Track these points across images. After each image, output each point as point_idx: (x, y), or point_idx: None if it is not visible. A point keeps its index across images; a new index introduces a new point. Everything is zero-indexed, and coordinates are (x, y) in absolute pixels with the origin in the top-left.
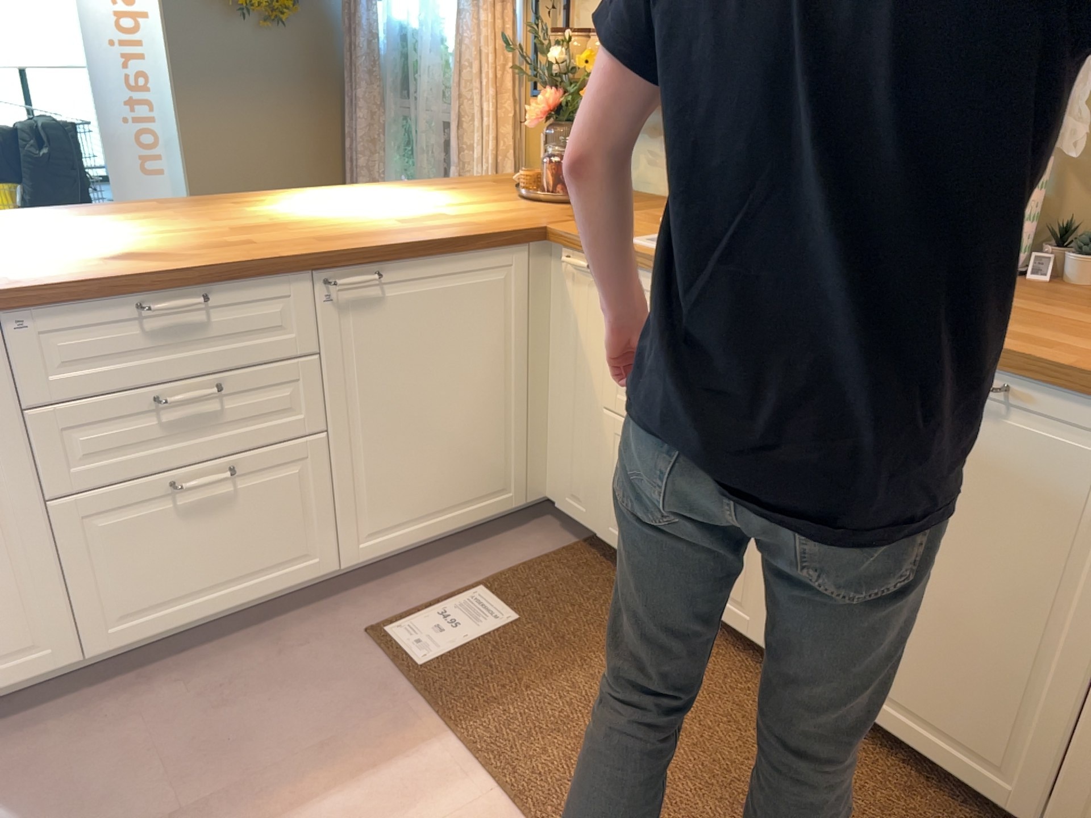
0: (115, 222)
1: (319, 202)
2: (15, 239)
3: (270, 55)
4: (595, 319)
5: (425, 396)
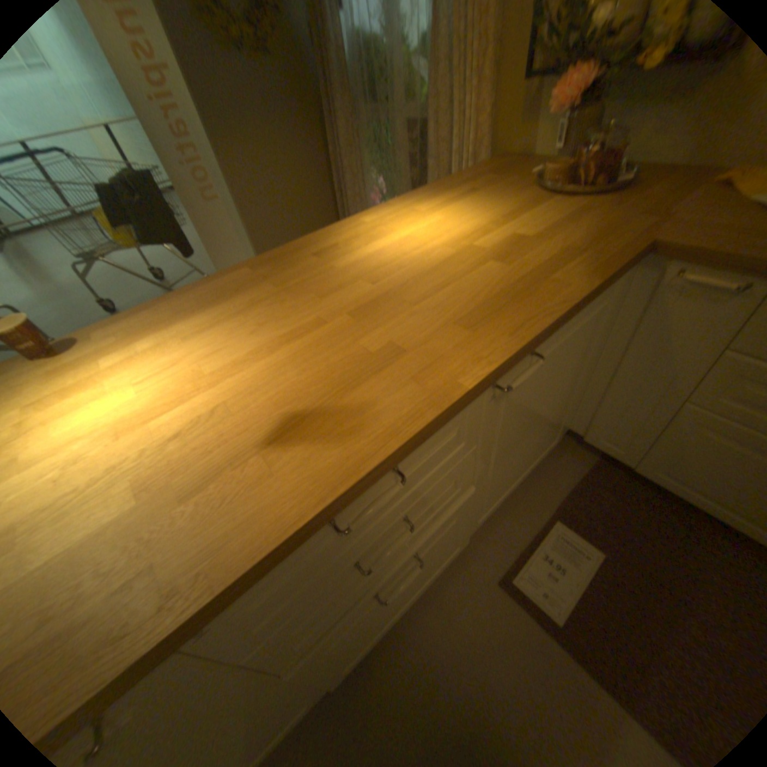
0: (225, 317)
1: (385, 235)
2: (136, 387)
3: (261, 81)
4: (709, 331)
5: (535, 421)
